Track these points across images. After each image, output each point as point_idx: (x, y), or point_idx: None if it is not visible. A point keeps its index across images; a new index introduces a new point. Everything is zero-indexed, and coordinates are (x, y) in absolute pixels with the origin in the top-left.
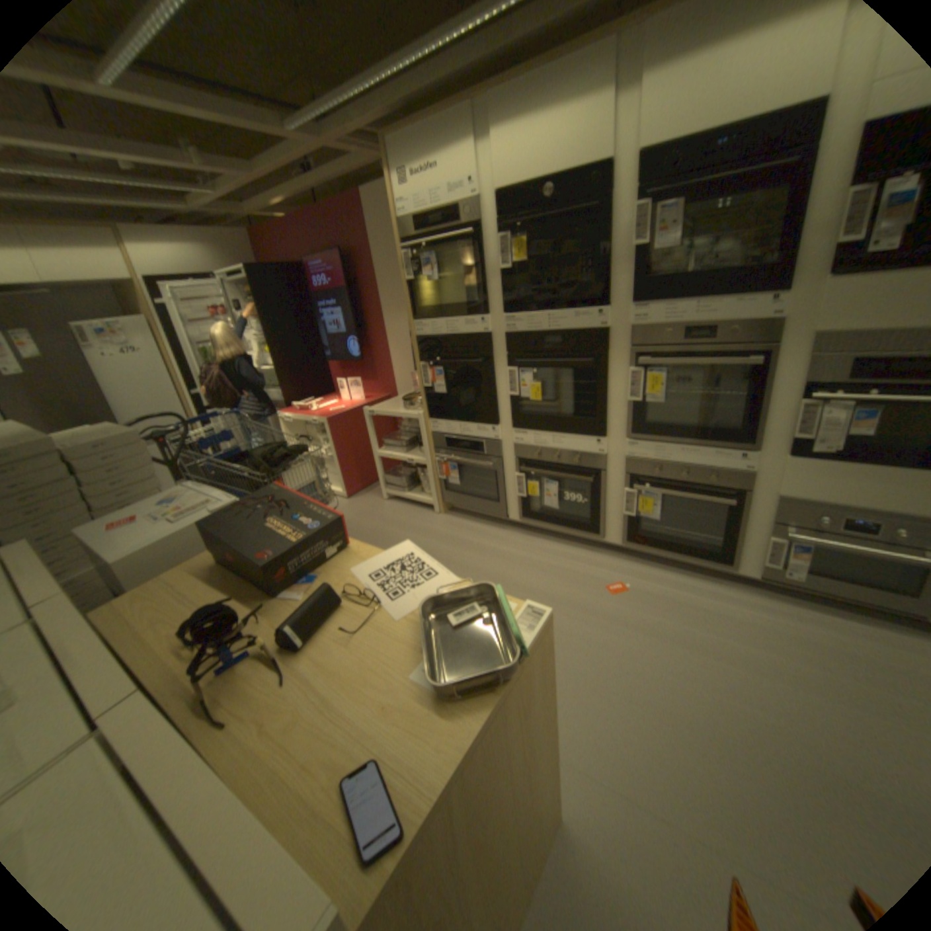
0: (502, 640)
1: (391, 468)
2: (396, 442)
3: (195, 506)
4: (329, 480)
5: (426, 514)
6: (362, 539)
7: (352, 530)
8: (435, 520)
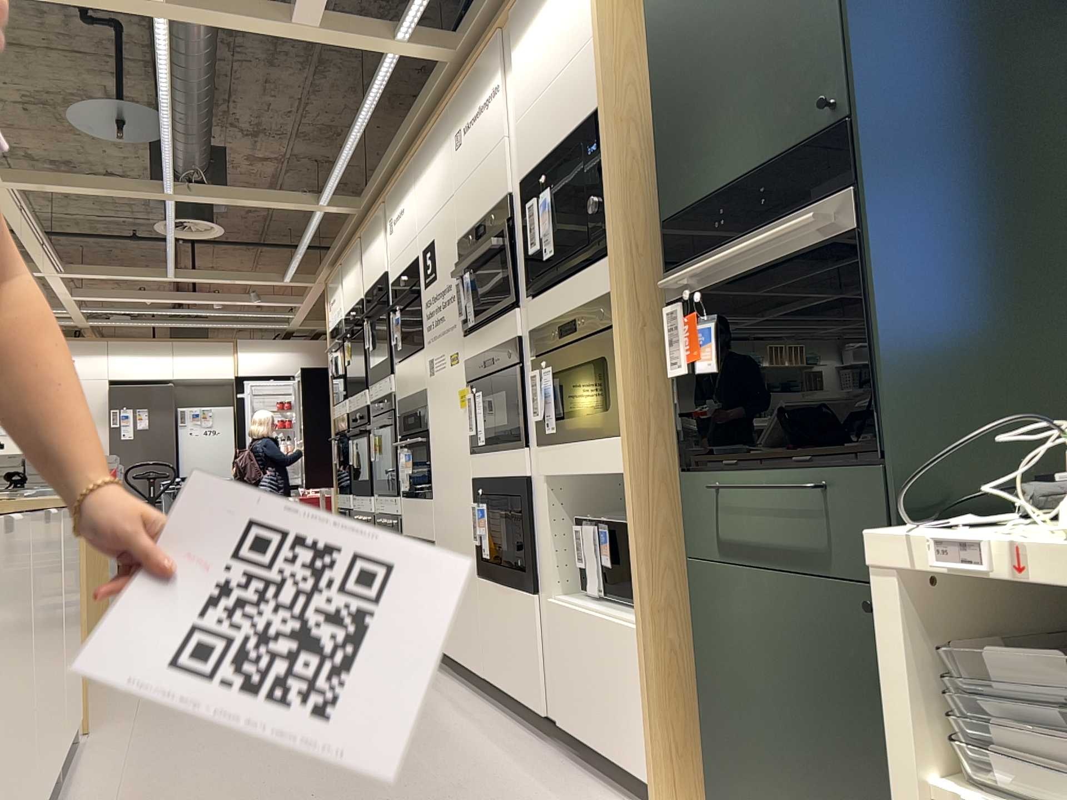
0: None
1: None
2: None
3: None
4: None
5: None
6: None
7: None
8: None
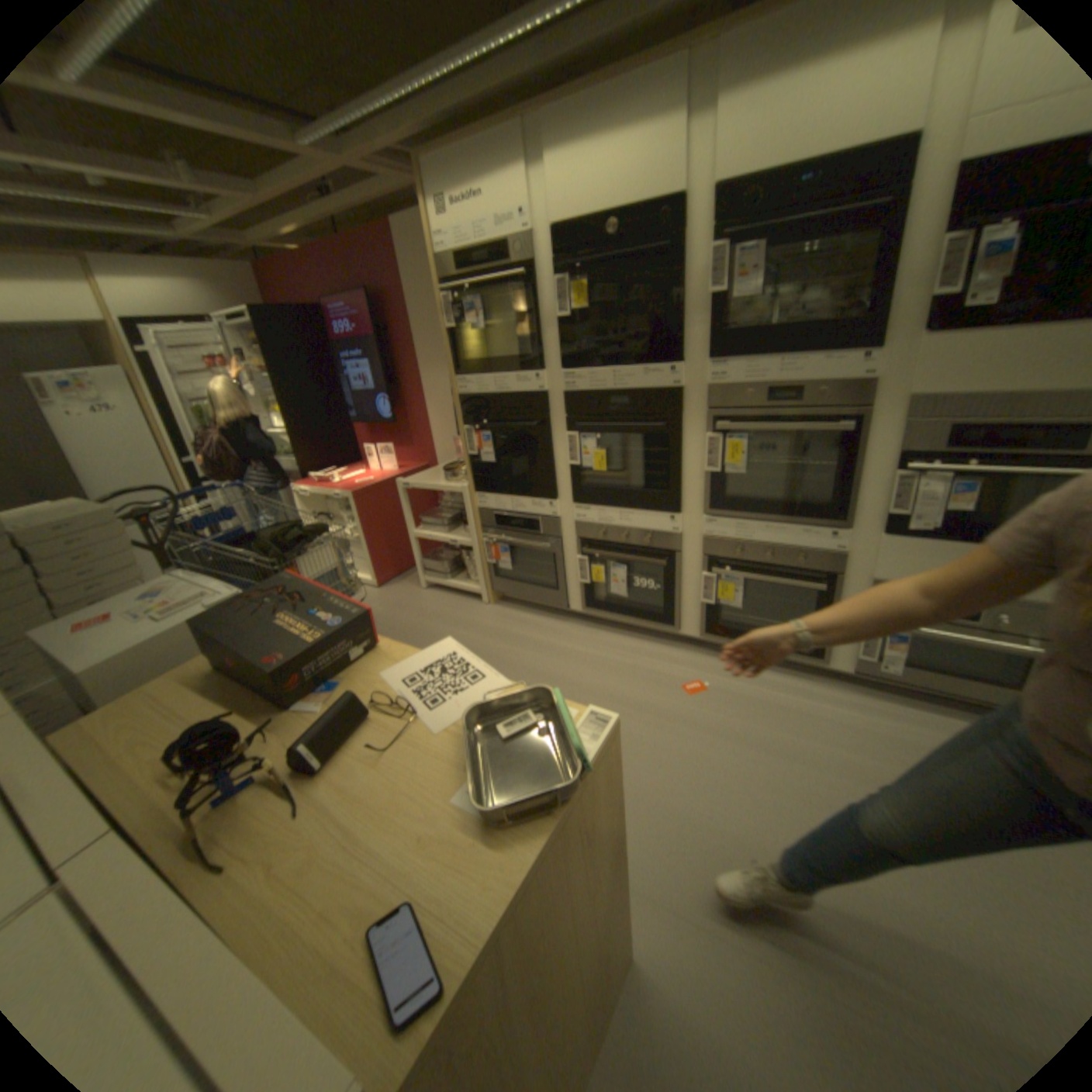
0: (561, 753)
1: (431, 551)
2: (437, 520)
3: (187, 600)
4: (356, 566)
5: (472, 605)
6: (396, 636)
7: (384, 625)
8: (484, 612)
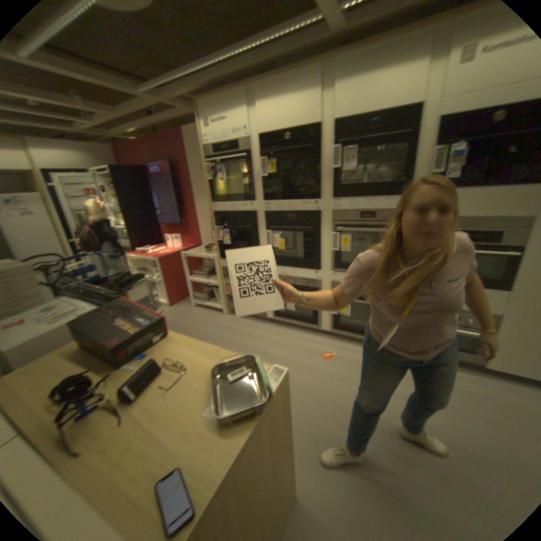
0: (260, 387)
1: (198, 287)
2: (202, 272)
3: (70, 311)
4: (160, 294)
5: (219, 314)
6: (179, 330)
7: (173, 324)
8: (224, 318)
